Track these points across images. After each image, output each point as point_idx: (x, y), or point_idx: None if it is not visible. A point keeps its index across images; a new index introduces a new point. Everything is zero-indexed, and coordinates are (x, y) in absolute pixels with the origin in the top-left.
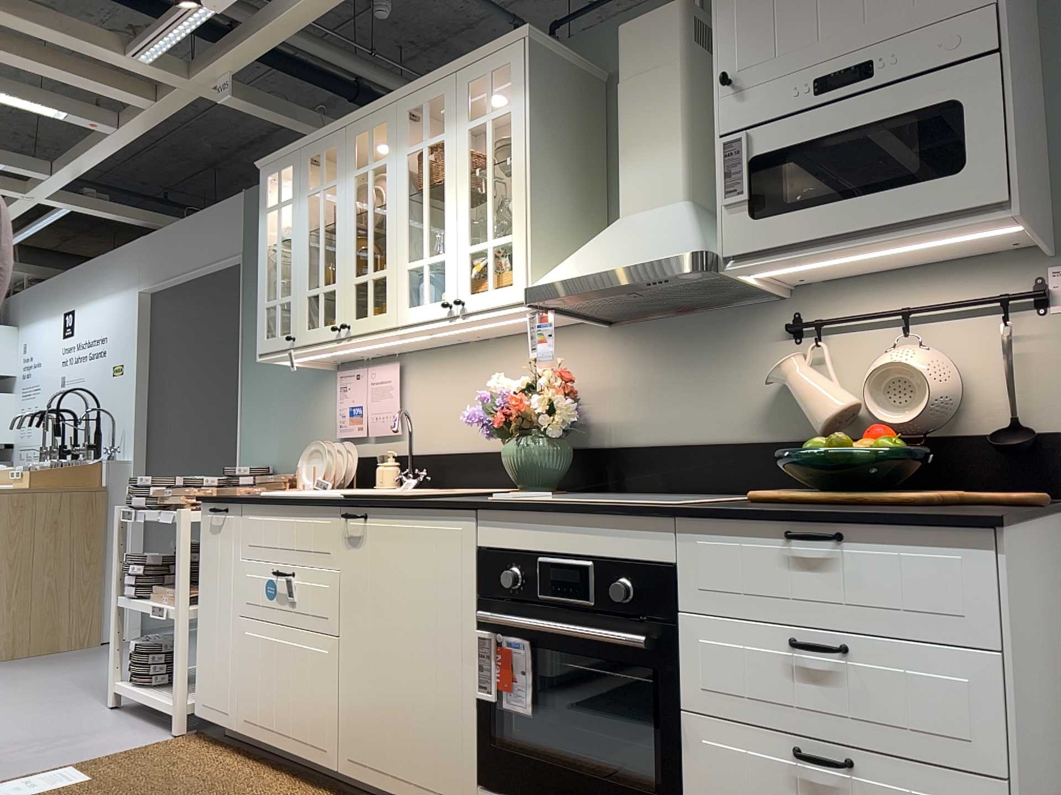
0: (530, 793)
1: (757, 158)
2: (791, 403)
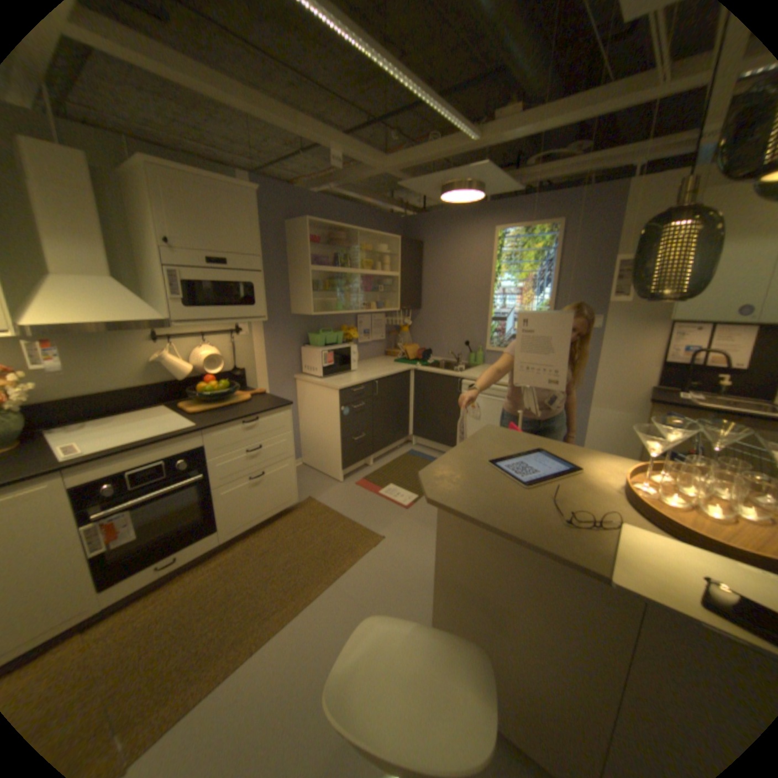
0: (137, 568)
1: (184, 281)
2: (155, 368)
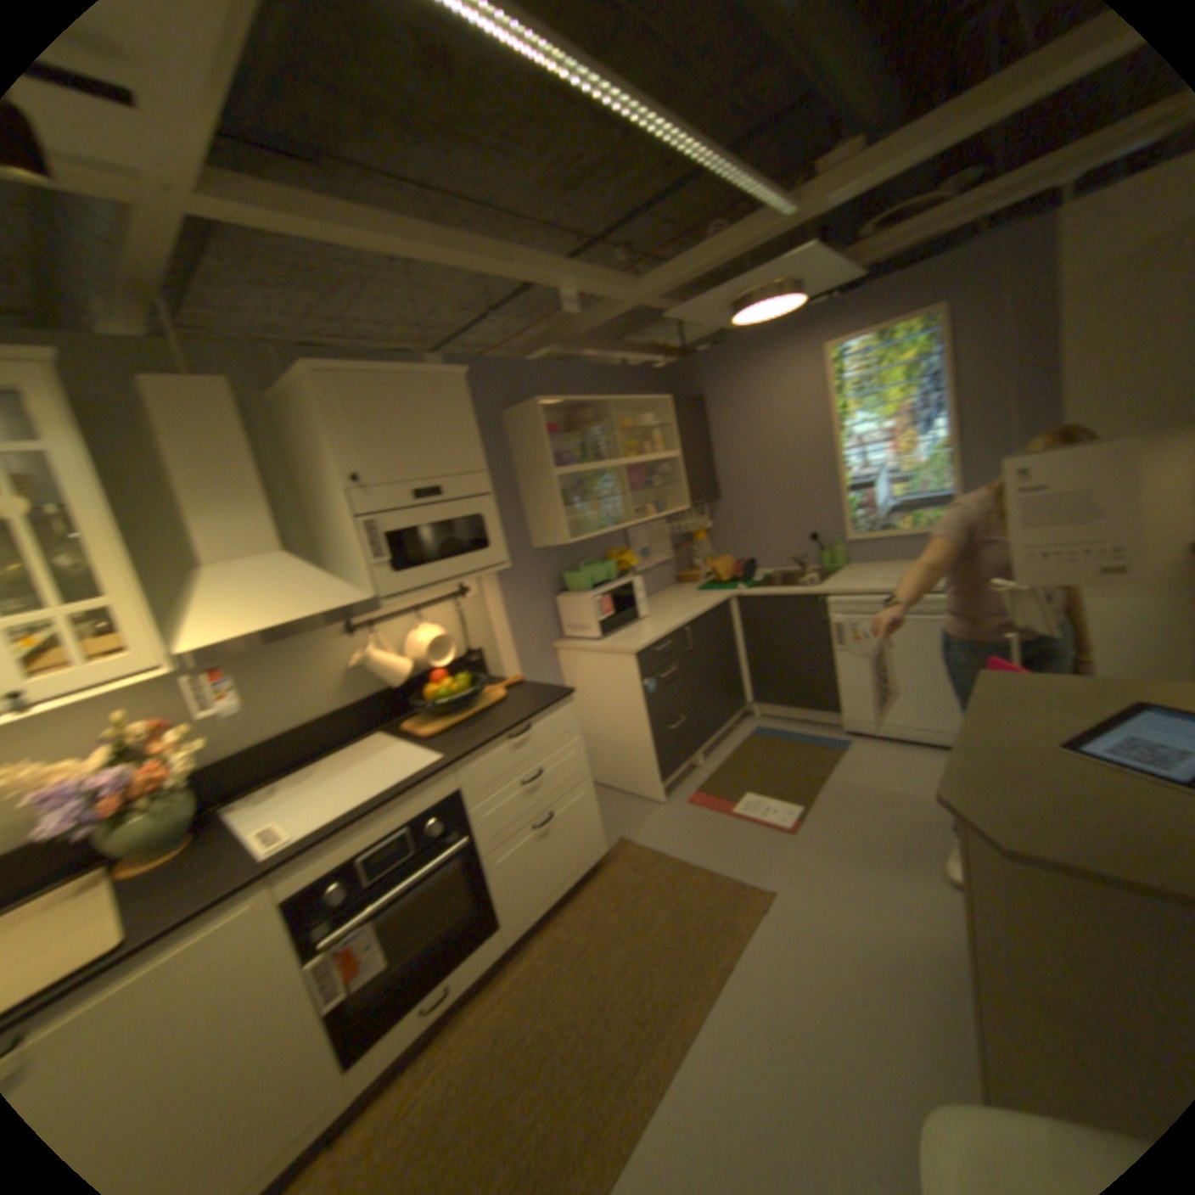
0: (397, 1013)
1: (392, 532)
2: (362, 673)
